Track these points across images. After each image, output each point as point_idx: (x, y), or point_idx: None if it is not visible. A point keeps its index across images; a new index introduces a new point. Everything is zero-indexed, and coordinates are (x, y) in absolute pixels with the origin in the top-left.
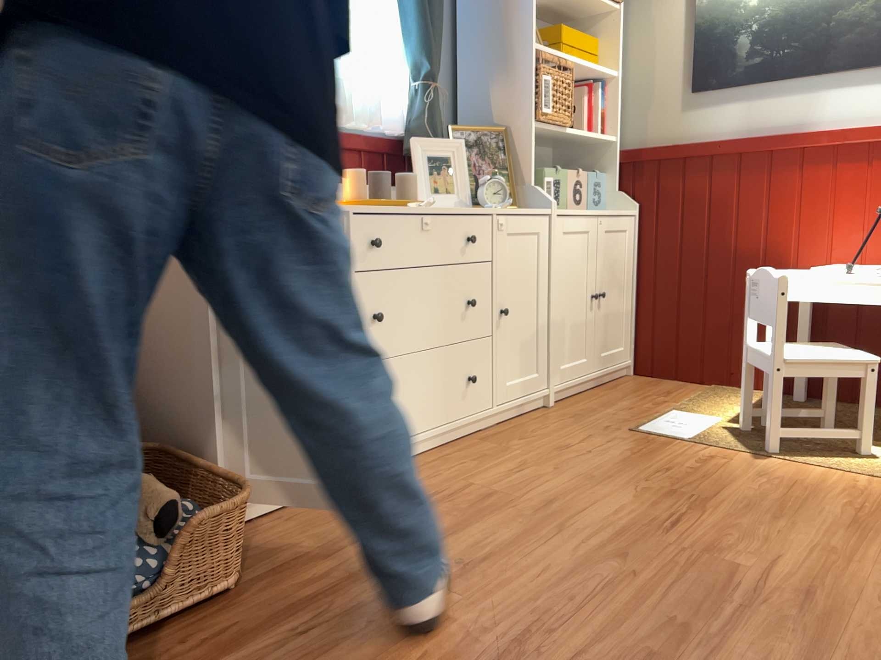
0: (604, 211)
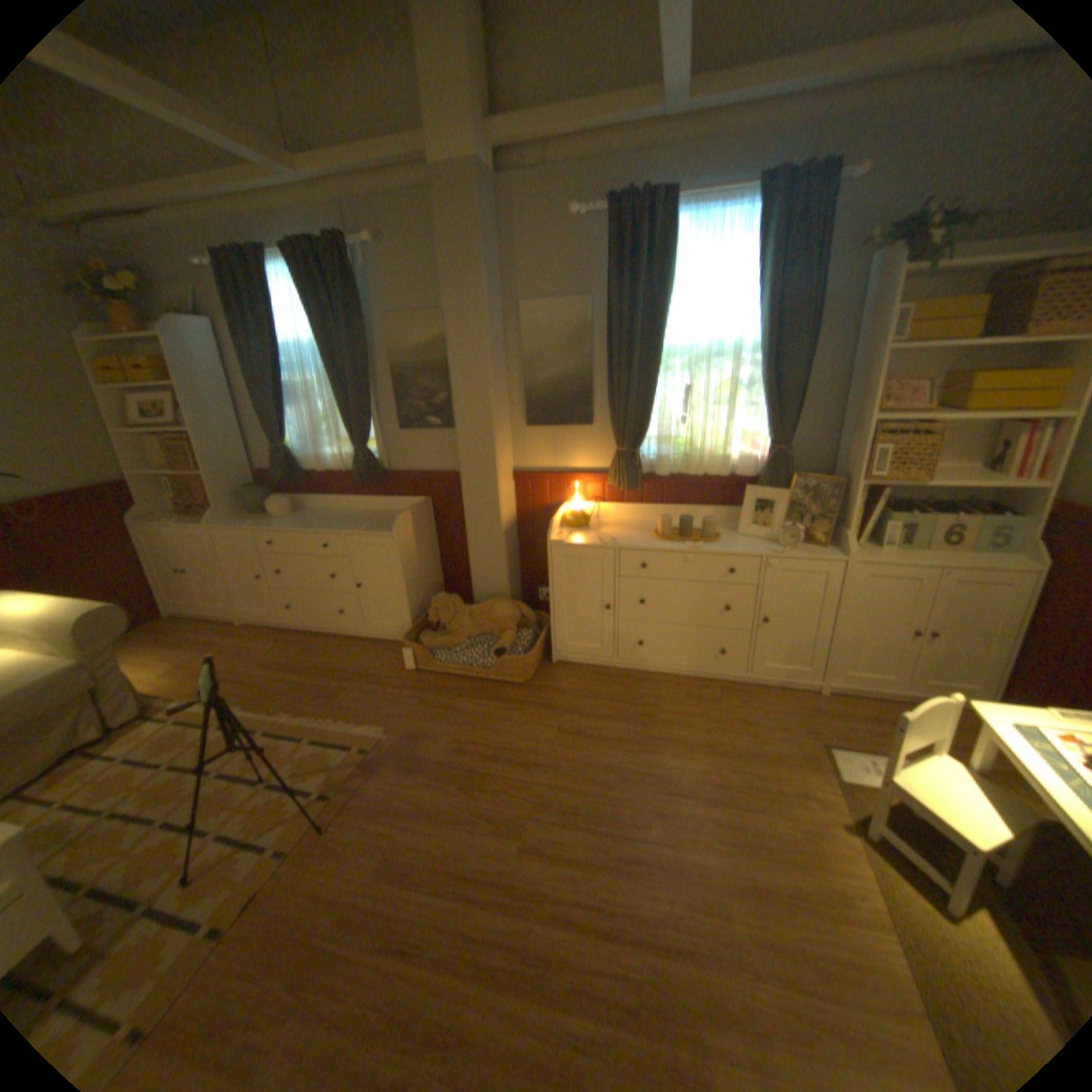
0: (971, 563)
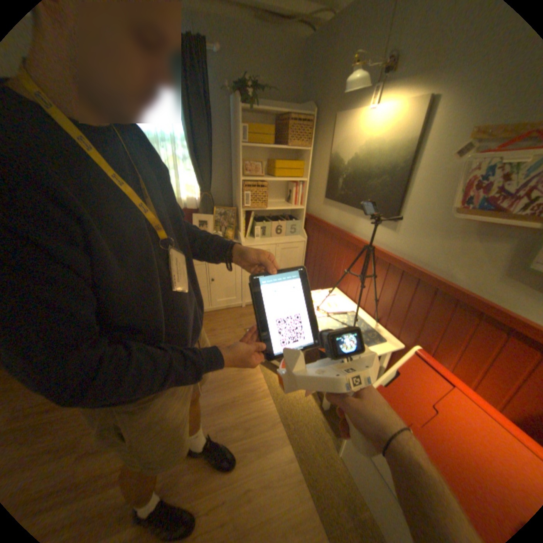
0: (284, 241)
